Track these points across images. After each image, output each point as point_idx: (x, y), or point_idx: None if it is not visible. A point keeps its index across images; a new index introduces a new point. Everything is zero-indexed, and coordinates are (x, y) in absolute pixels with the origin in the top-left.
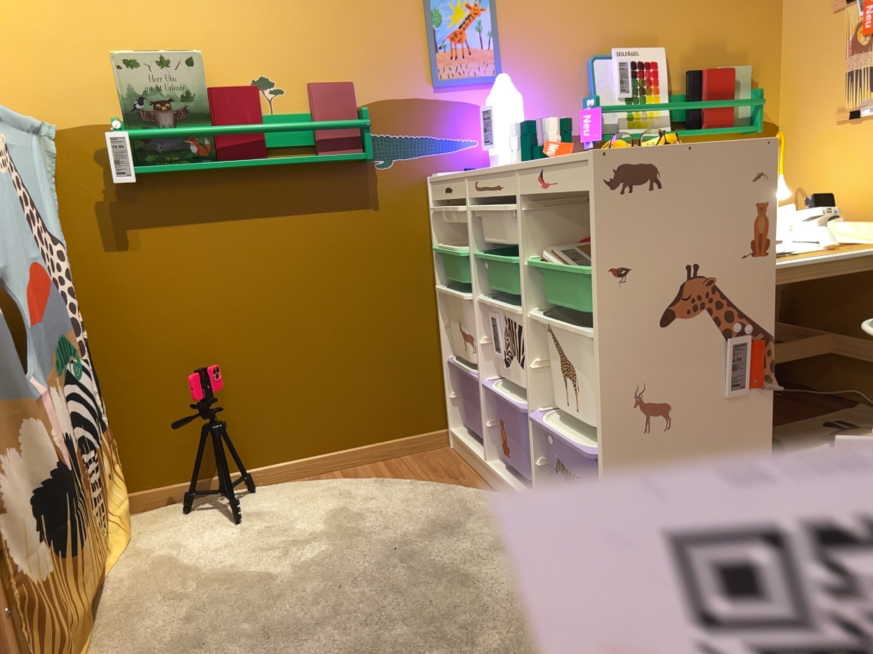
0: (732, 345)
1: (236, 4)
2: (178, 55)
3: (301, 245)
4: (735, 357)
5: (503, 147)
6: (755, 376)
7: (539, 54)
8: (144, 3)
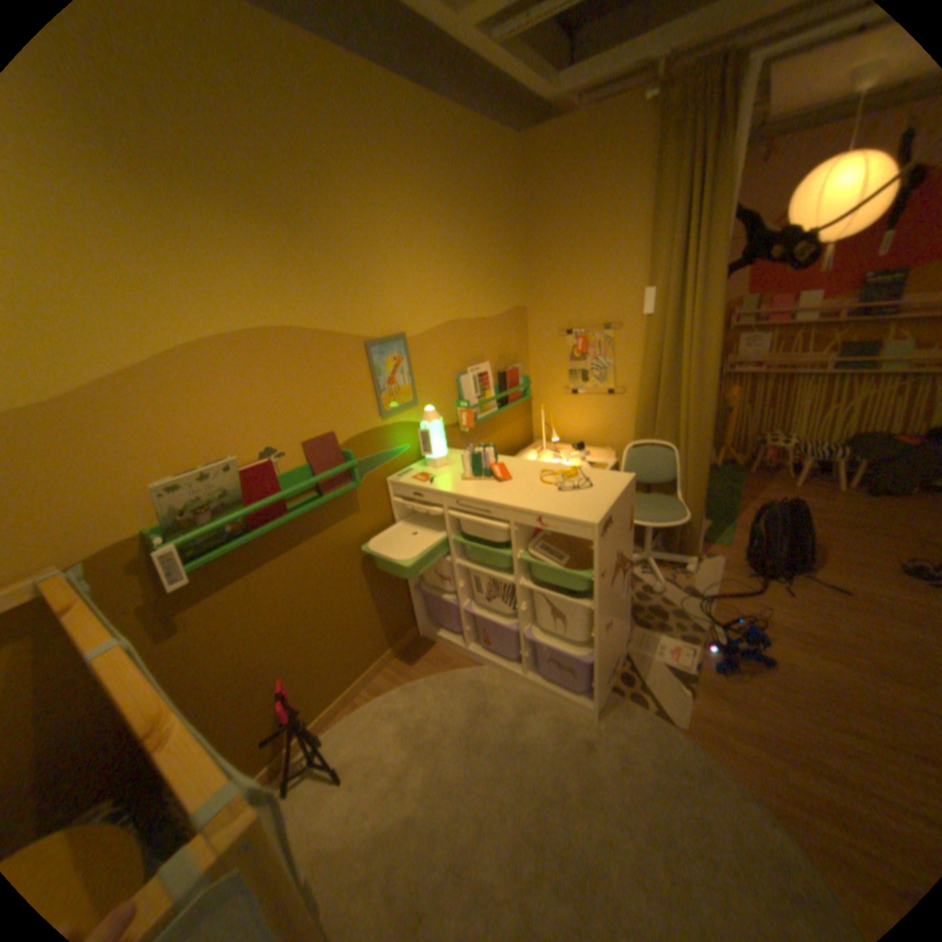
0: (627, 577)
1: (234, 394)
2: (216, 467)
3: (315, 560)
4: (626, 581)
5: (437, 454)
6: (630, 584)
7: (434, 380)
8: (147, 414)
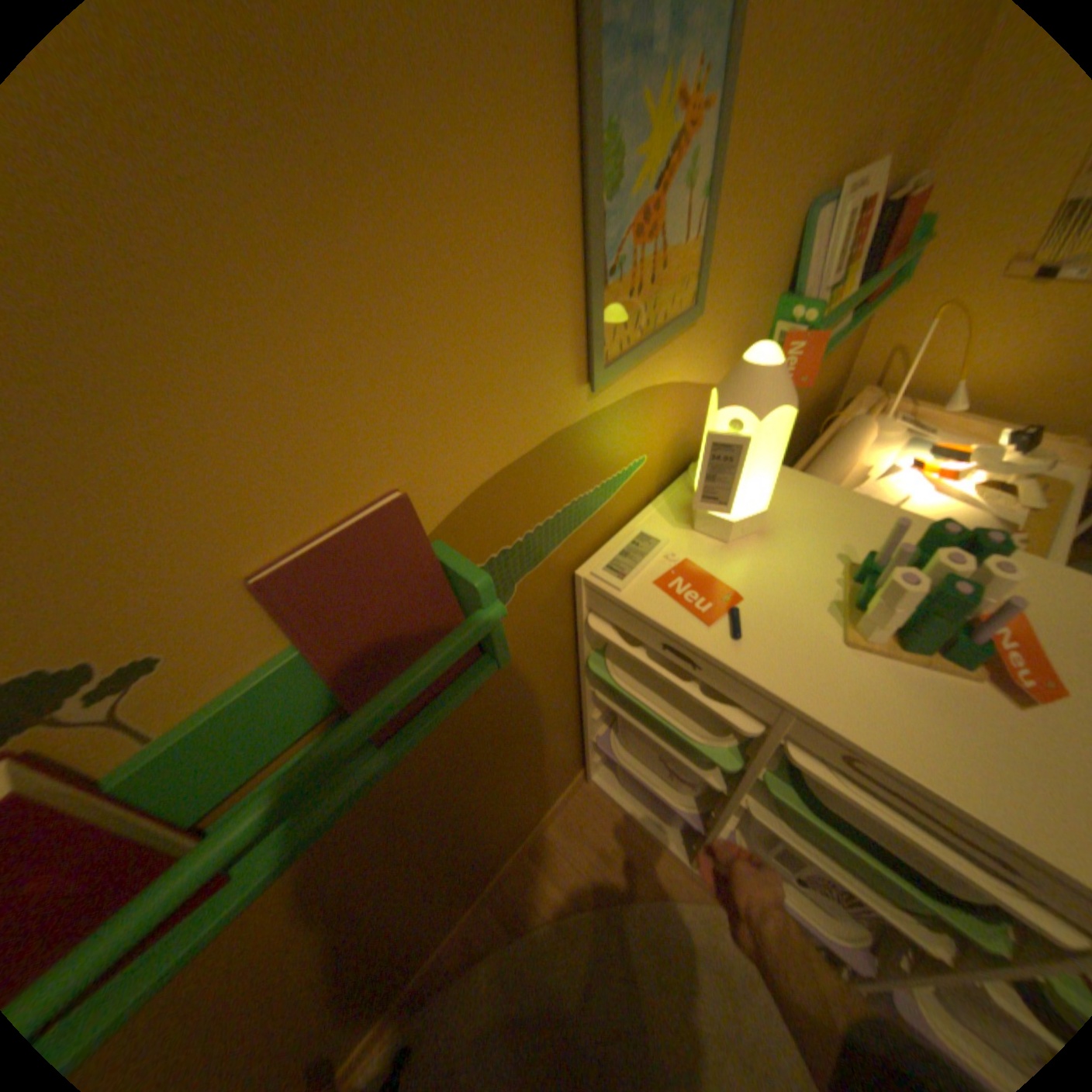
0: None
1: None
2: None
3: (372, 836)
4: None
5: (744, 505)
6: None
7: (763, 216)
8: None
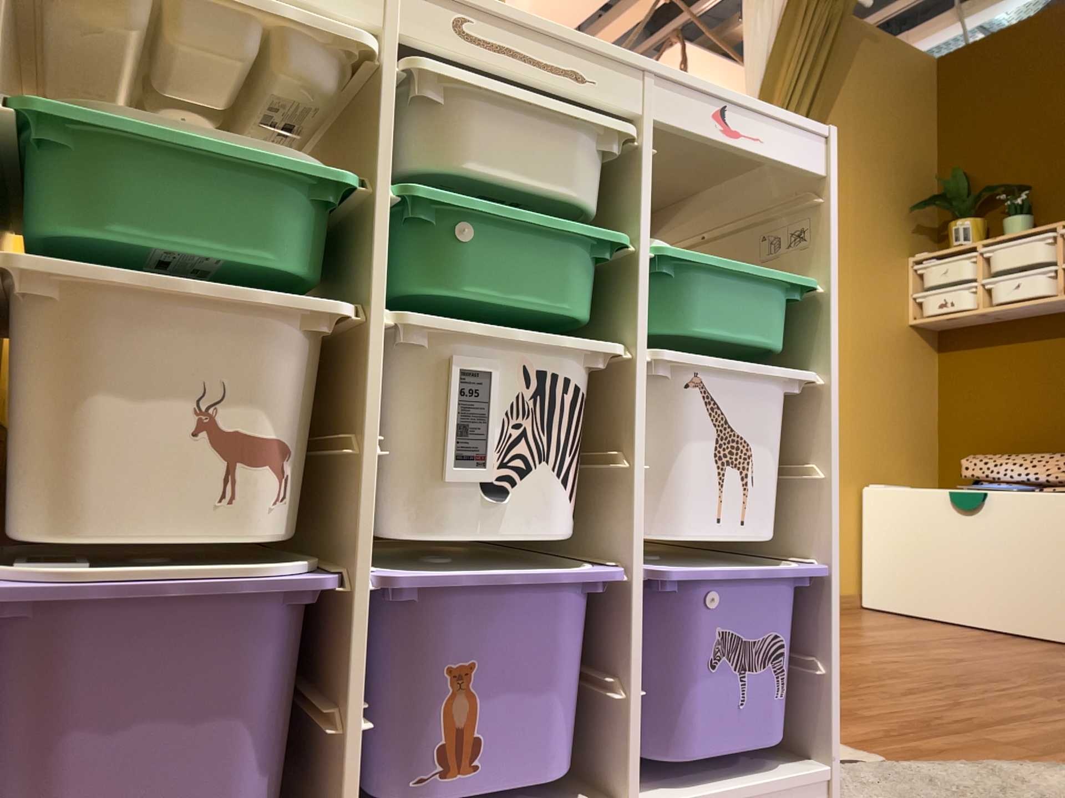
0: None
1: None
2: None
3: None
4: None
5: None
6: None
7: None
8: None
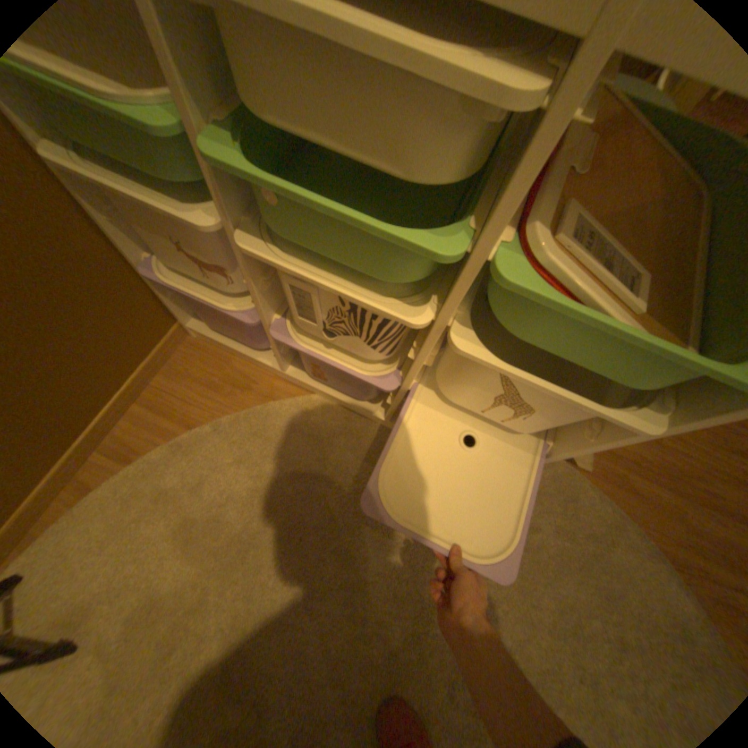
0: None
1: None
2: None
3: None
4: None
5: None
6: None
7: None
8: None
